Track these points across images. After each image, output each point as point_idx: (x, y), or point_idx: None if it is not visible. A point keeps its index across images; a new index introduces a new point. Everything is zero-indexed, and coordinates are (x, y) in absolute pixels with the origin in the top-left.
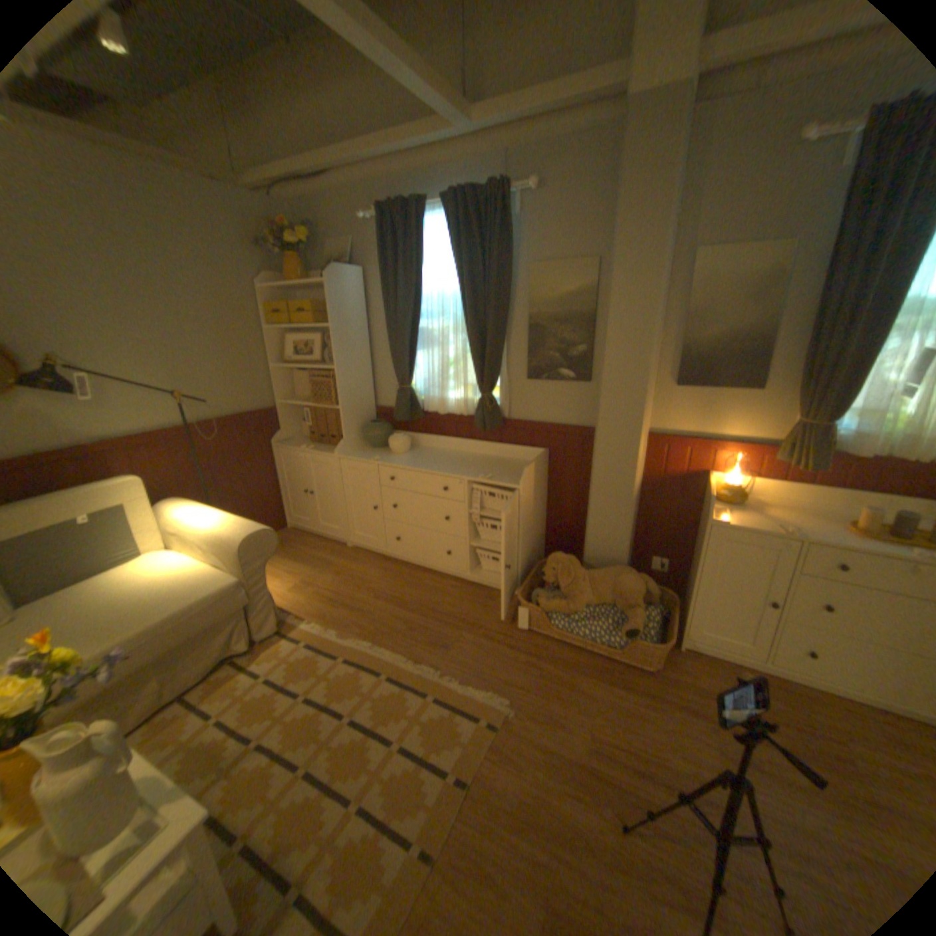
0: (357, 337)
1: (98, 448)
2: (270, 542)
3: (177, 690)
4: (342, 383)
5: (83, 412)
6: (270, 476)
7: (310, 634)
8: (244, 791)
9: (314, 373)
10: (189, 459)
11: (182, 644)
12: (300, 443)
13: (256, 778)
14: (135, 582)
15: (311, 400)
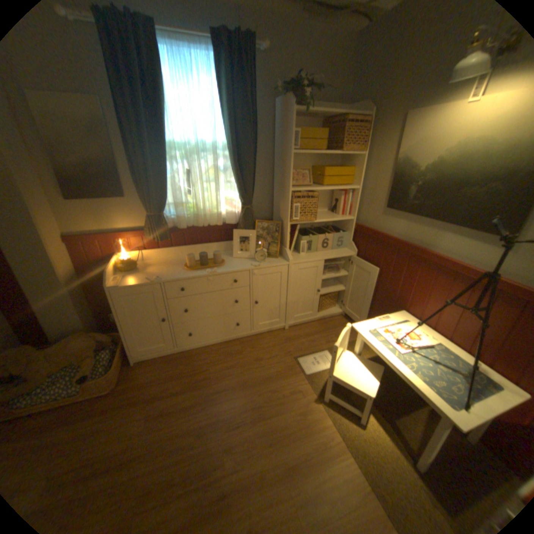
0: None
1: None
2: None
3: None
4: None
5: None
6: None
7: None
8: None
9: None
10: None
11: None
12: None
13: None
14: None
15: None
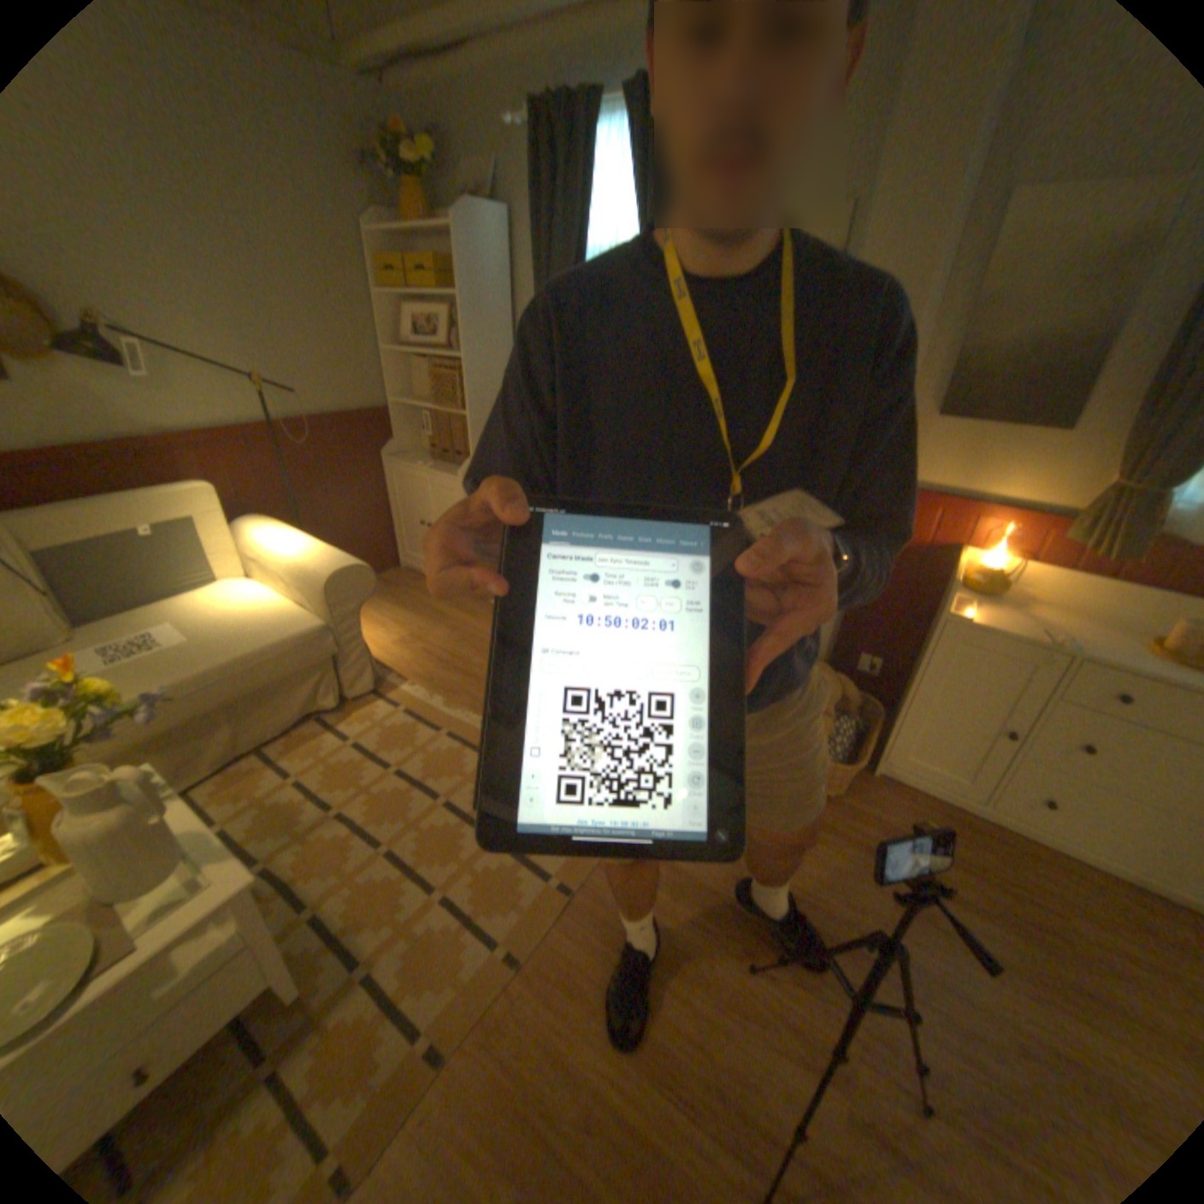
0: (495, 312)
1: (159, 442)
2: (366, 581)
3: (253, 741)
4: (470, 378)
5: (138, 392)
6: (378, 498)
7: (412, 697)
8: (319, 860)
9: (437, 363)
10: (275, 467)
11: (258, 691)
12: (417, 459)
13: (333, 848)
14: (205, 613)
15: (432, 400)
